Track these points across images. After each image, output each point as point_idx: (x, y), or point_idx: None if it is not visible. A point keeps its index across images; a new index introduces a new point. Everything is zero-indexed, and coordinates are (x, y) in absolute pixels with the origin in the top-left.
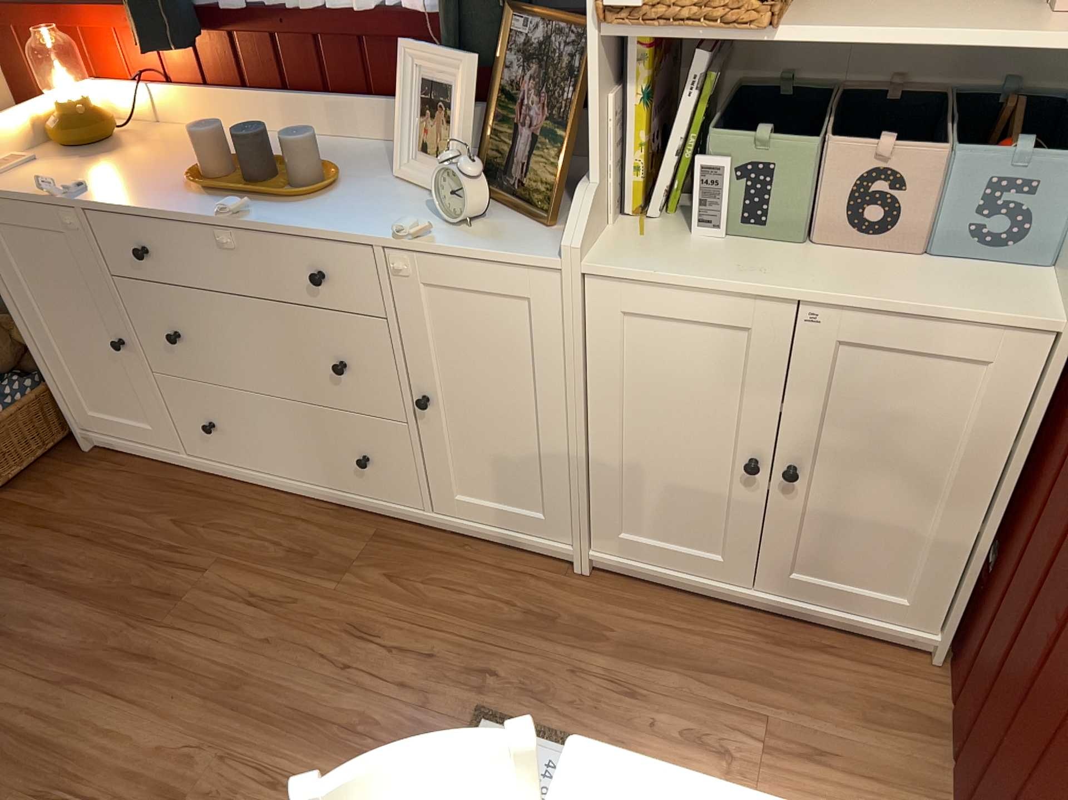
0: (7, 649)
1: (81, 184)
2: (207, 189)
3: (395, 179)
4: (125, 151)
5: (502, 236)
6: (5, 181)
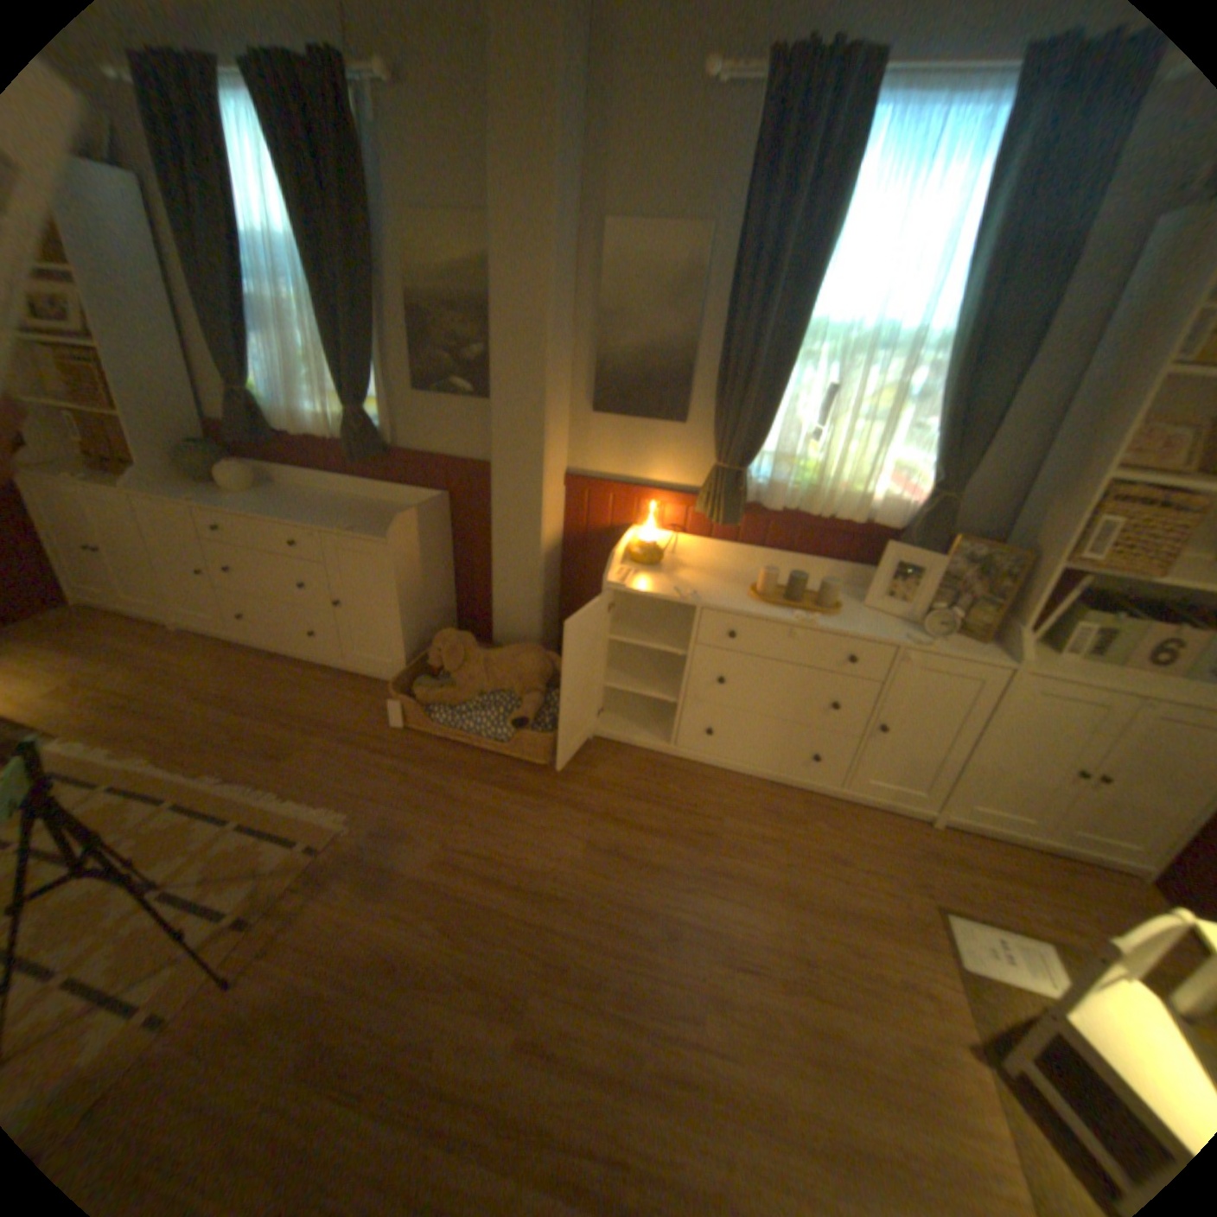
0: (634, 870)
1: (693, 594)
2: (767, 605)
3: (863, 609)
4: (678, 572)
5: (968, 651)
6: (634, 585)
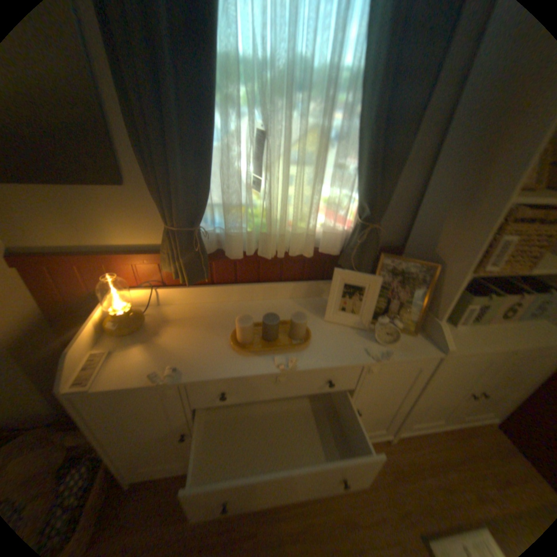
0: None
1: (174, 370)
2: (250, 352)
3: (326, 323)
4: (162, 332)
5: (410, 349)
6: (105, 378)
